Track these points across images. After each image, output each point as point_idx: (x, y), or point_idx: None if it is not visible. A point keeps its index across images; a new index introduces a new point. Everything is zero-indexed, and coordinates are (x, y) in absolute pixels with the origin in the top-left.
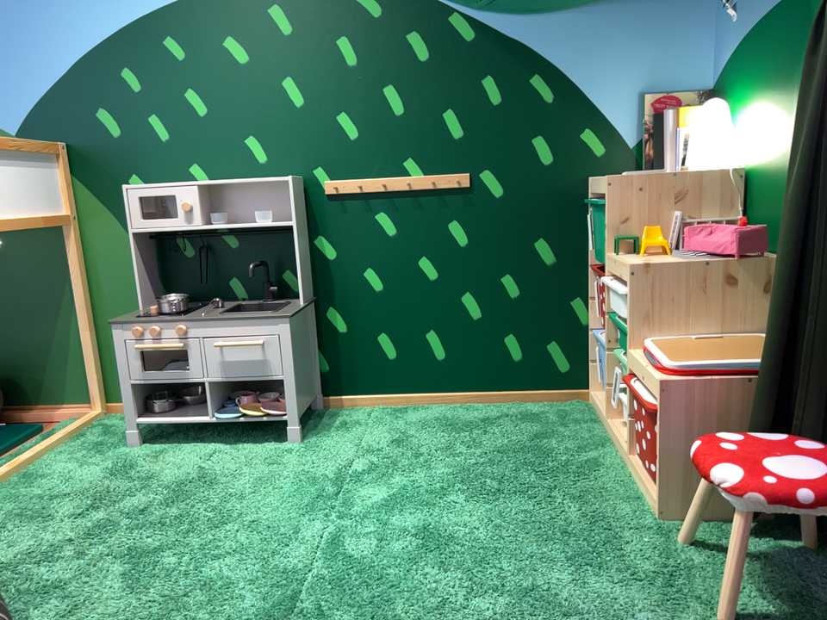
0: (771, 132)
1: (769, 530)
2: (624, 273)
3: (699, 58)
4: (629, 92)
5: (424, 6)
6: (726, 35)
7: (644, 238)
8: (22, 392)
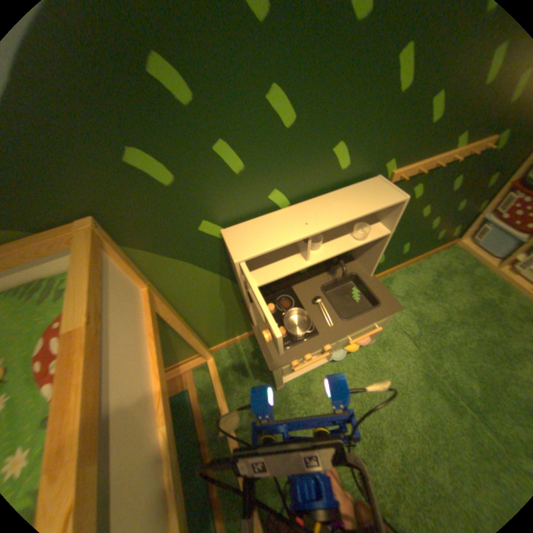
0: None
1: None
2: None
3: None
4: None
5: None
6: None
7: None
8: None
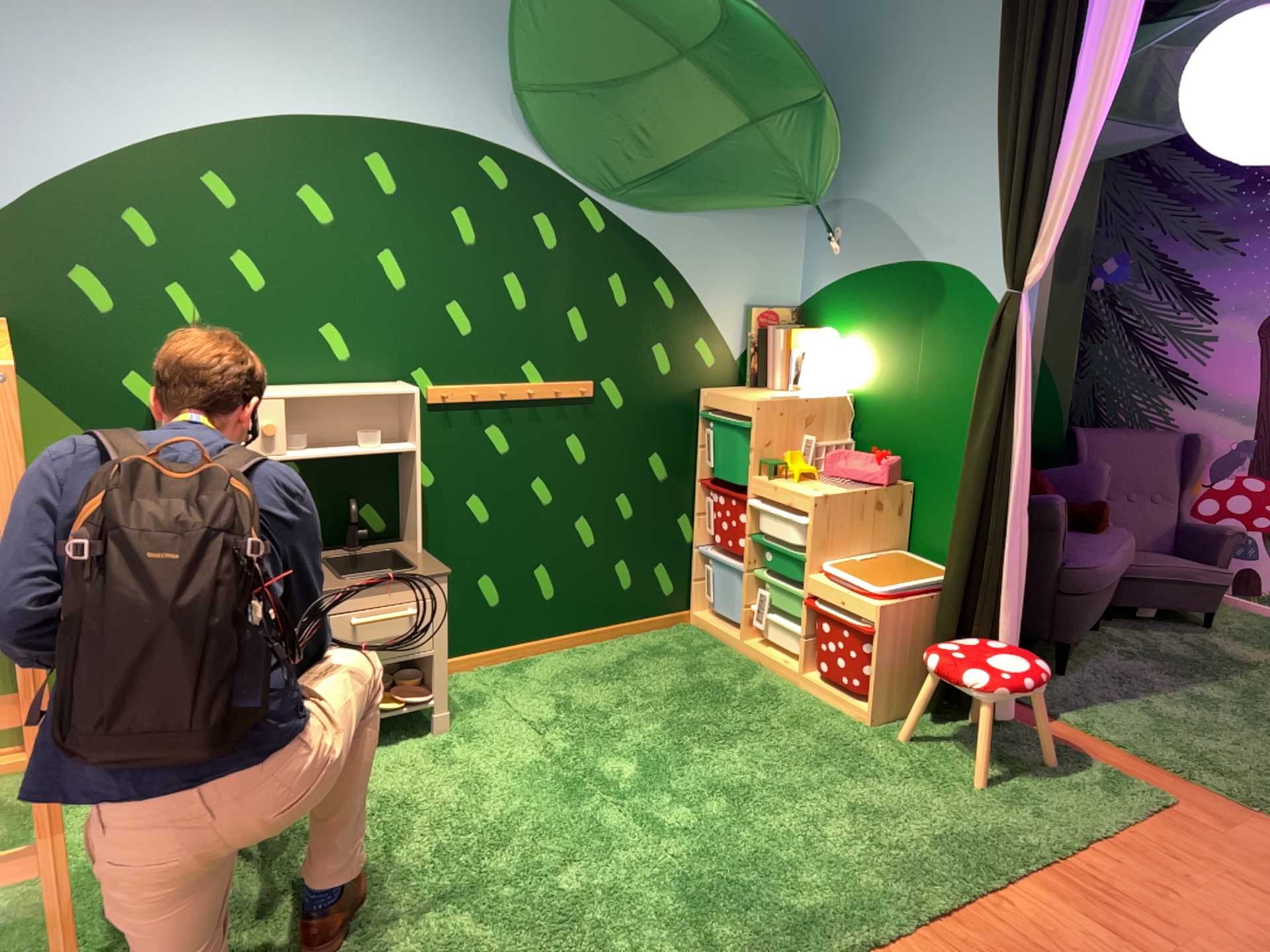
0: (883, 373)
1: (944, 709)
2: (794, 501)
3: (788, 279)
4: (735, 305)
5: (557, 191)
6: (820, 267)
7: (786, 462)
8: None
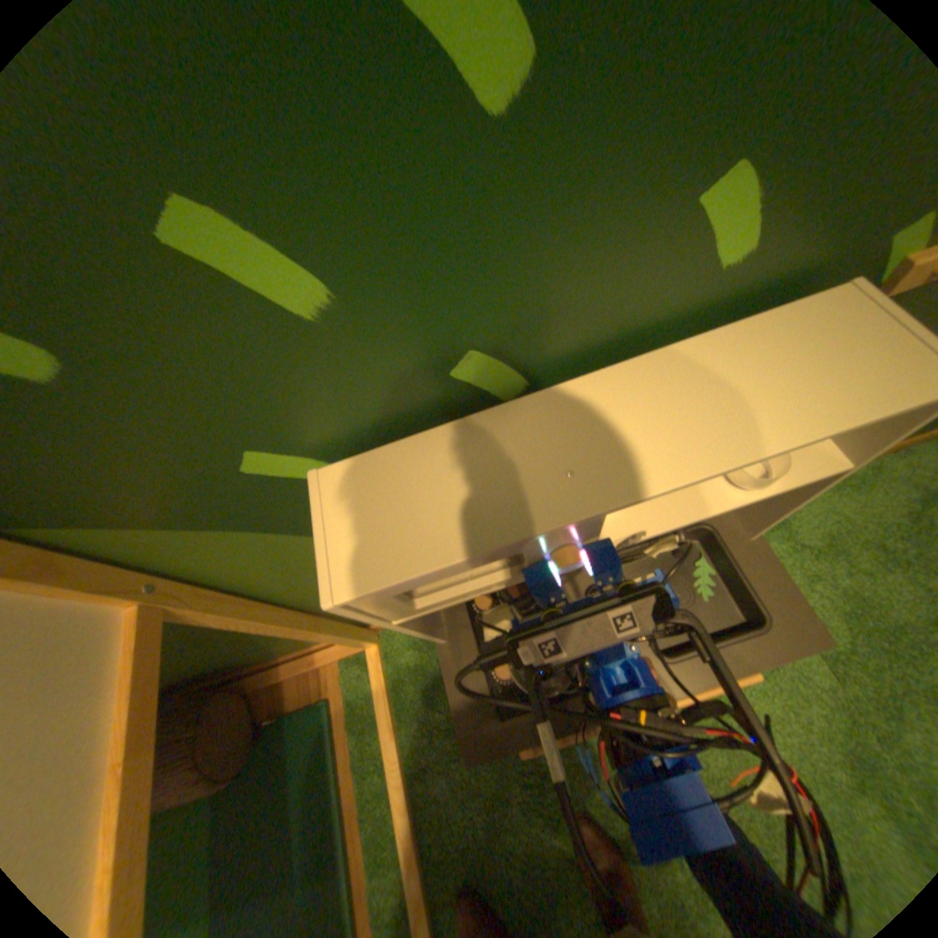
0: None
1: None
2: None
3: None
4: None
5: None
6: None
7: None
8: (246, 663)
